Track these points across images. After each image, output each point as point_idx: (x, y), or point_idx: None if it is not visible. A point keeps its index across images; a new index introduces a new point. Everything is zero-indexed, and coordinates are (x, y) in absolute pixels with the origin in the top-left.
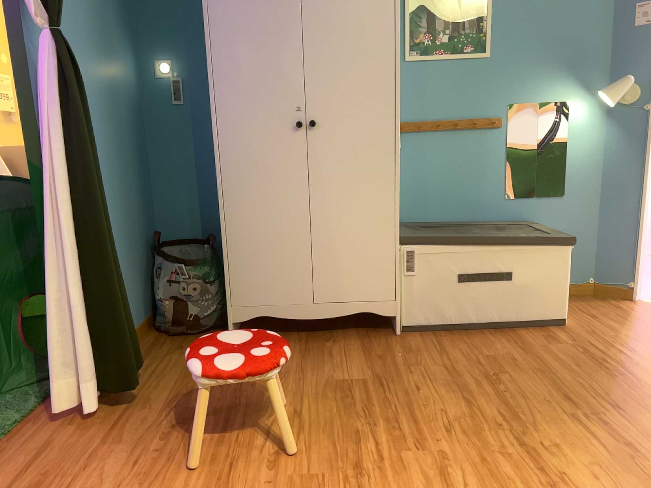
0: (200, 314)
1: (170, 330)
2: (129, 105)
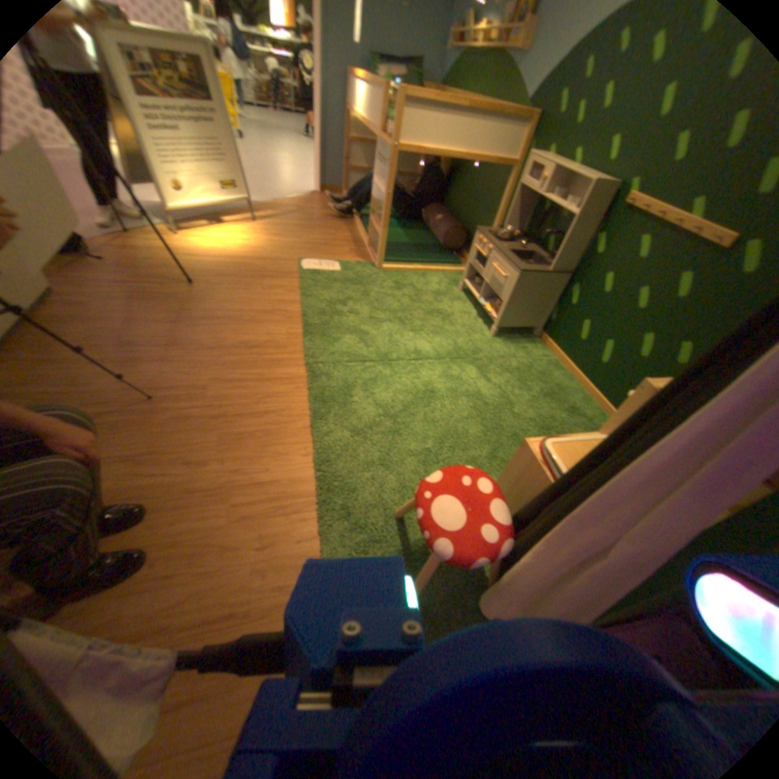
0: None
1: None
2: None
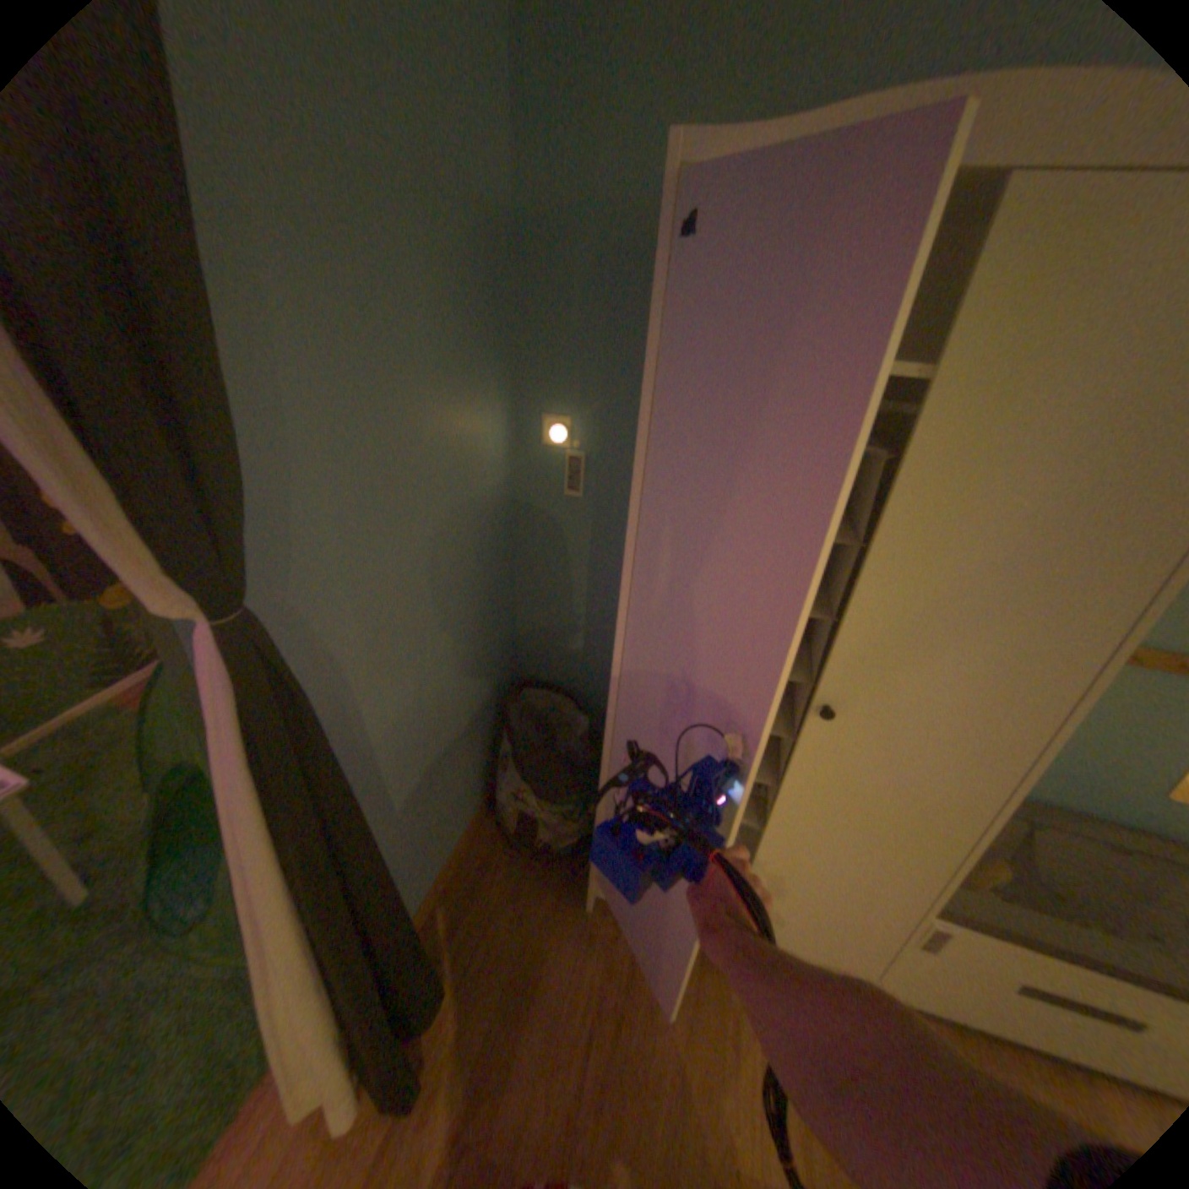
0: (555, 846)
1: (511, 844)
2: (485, 509)
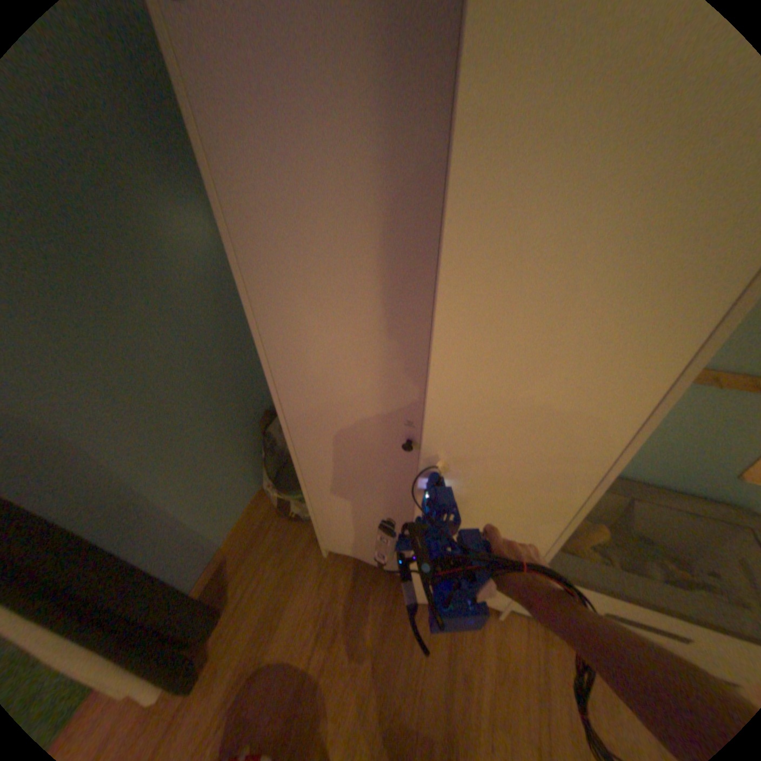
0: (302, 516)
1: (278, 513)
2: (202, 290)
